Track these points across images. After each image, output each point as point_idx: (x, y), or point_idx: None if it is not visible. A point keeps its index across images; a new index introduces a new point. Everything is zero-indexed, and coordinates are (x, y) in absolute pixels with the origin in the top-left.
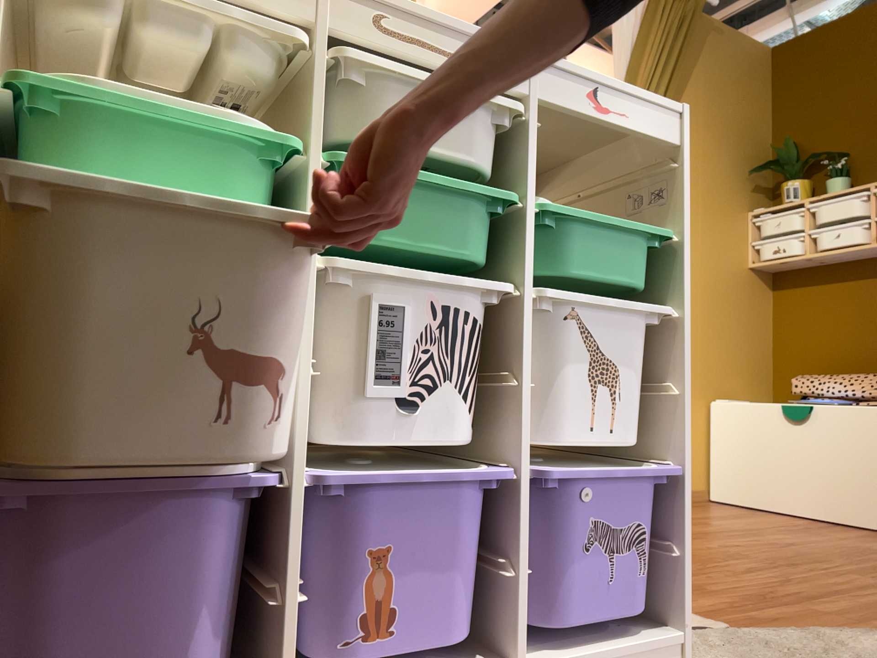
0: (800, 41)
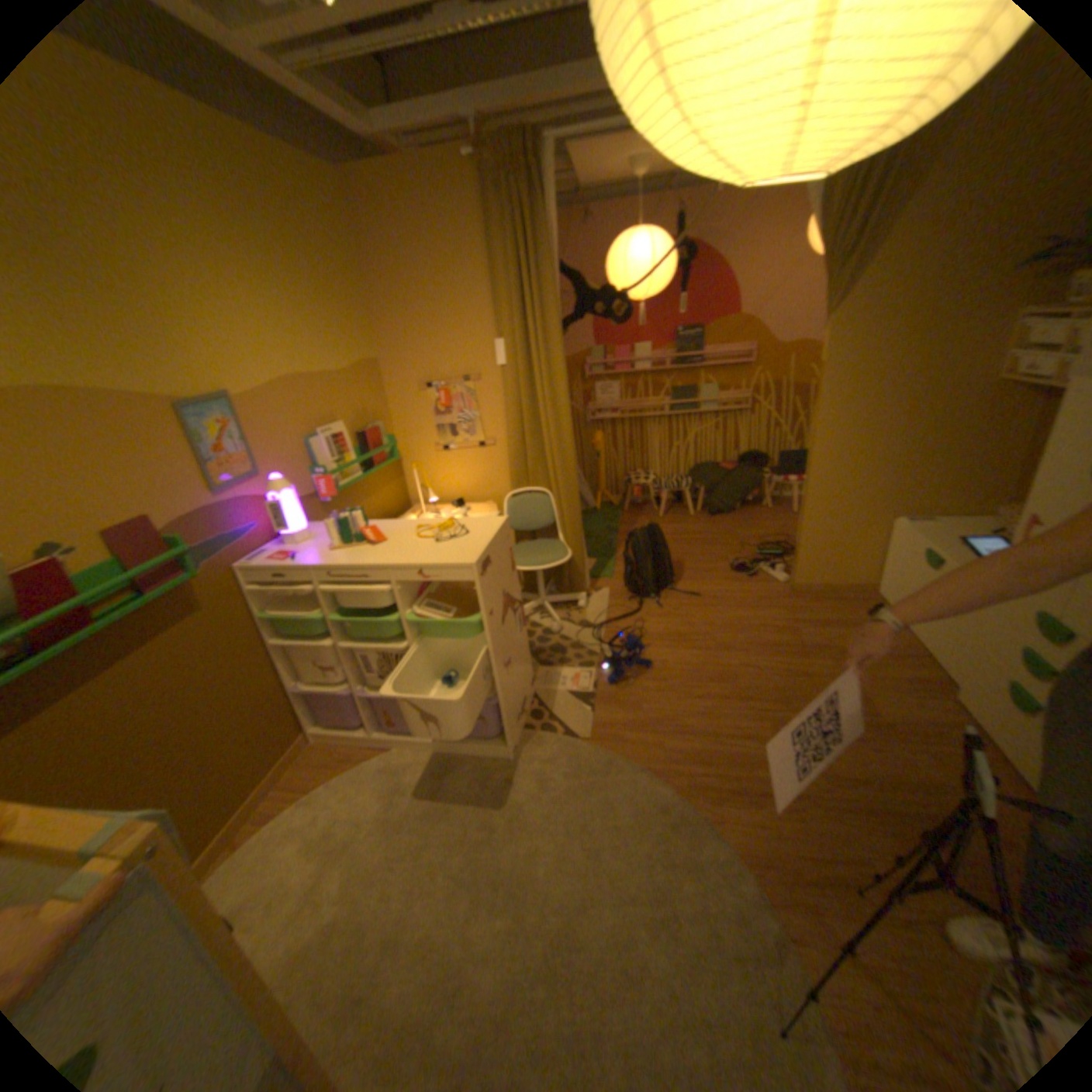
0: None
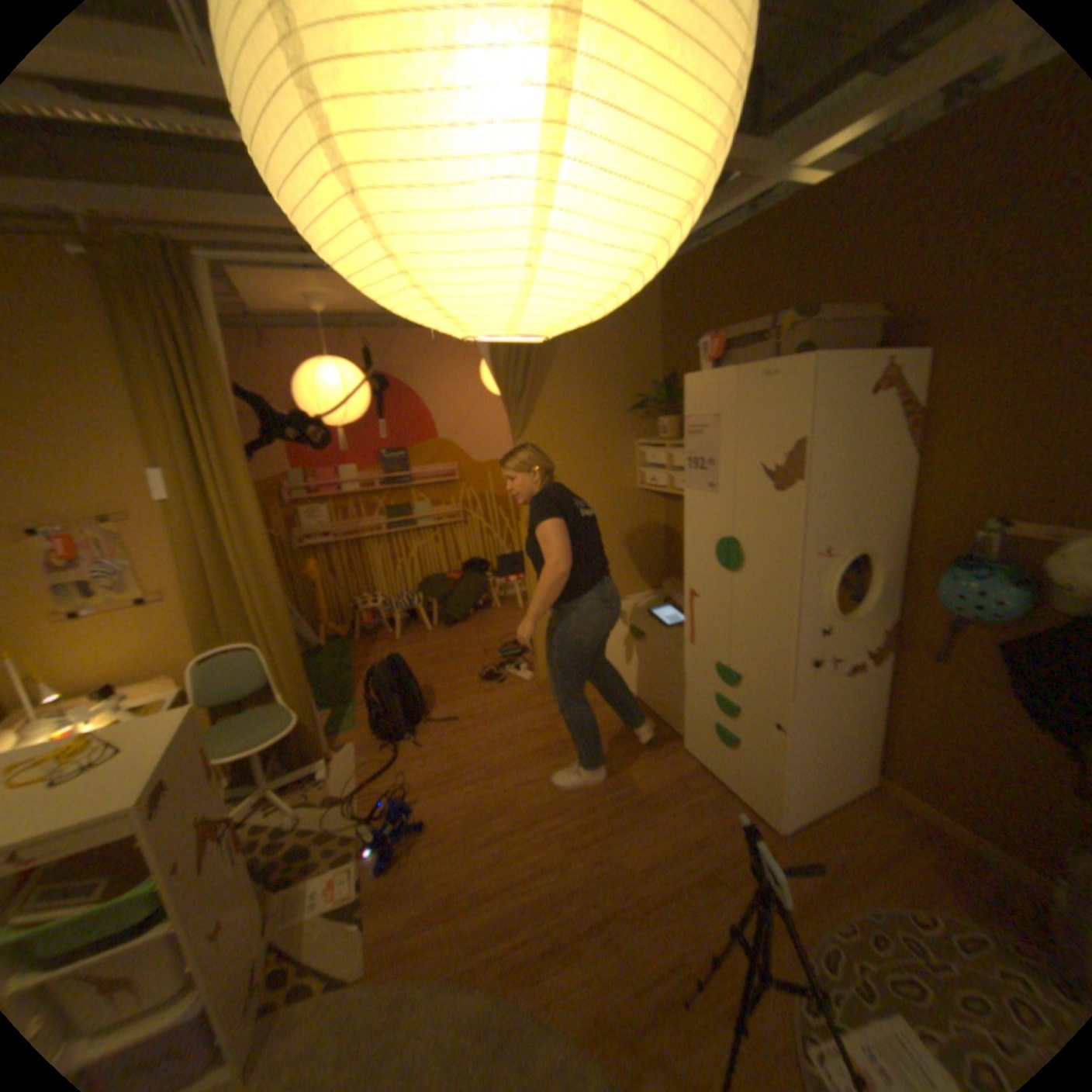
0: (684, 258)
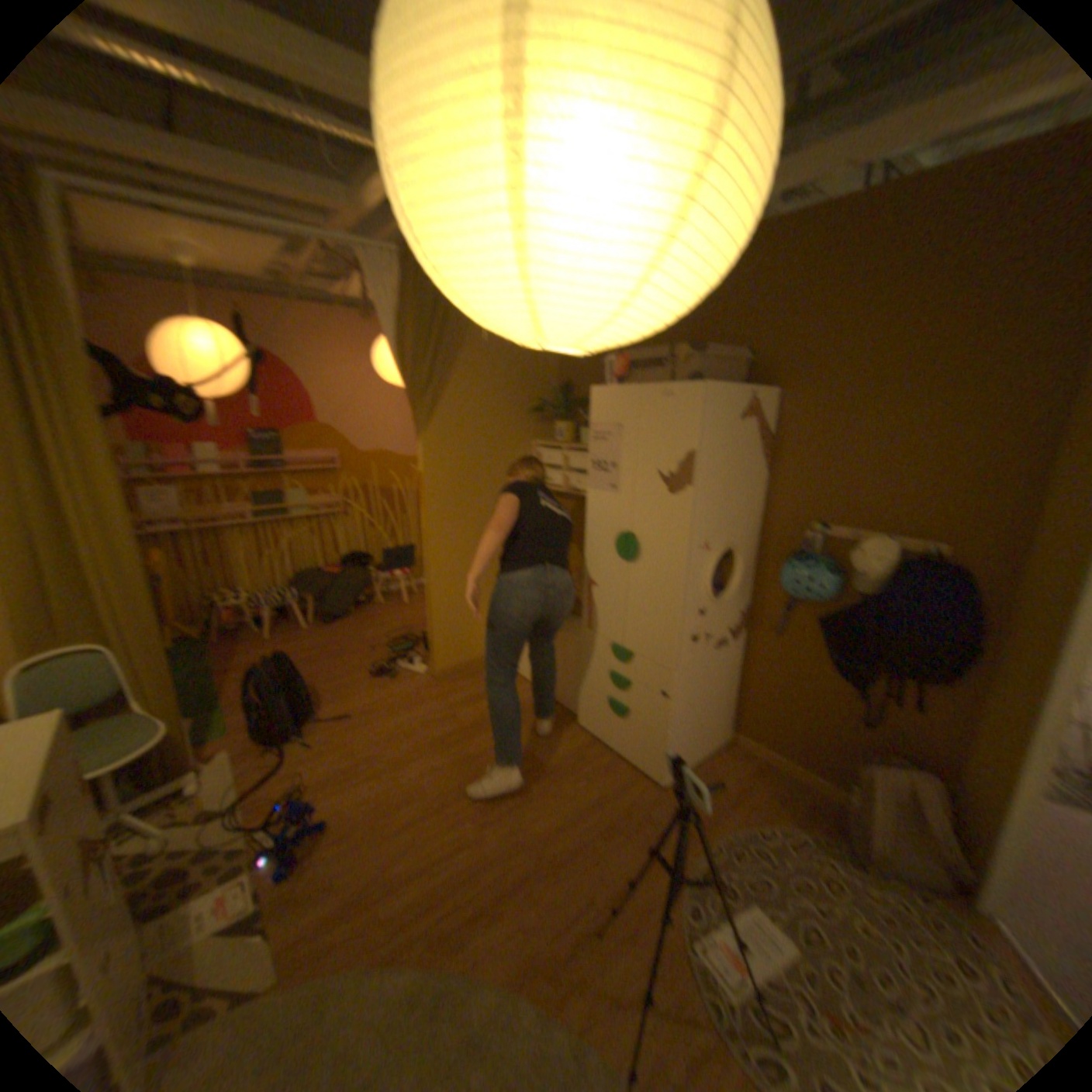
0: None
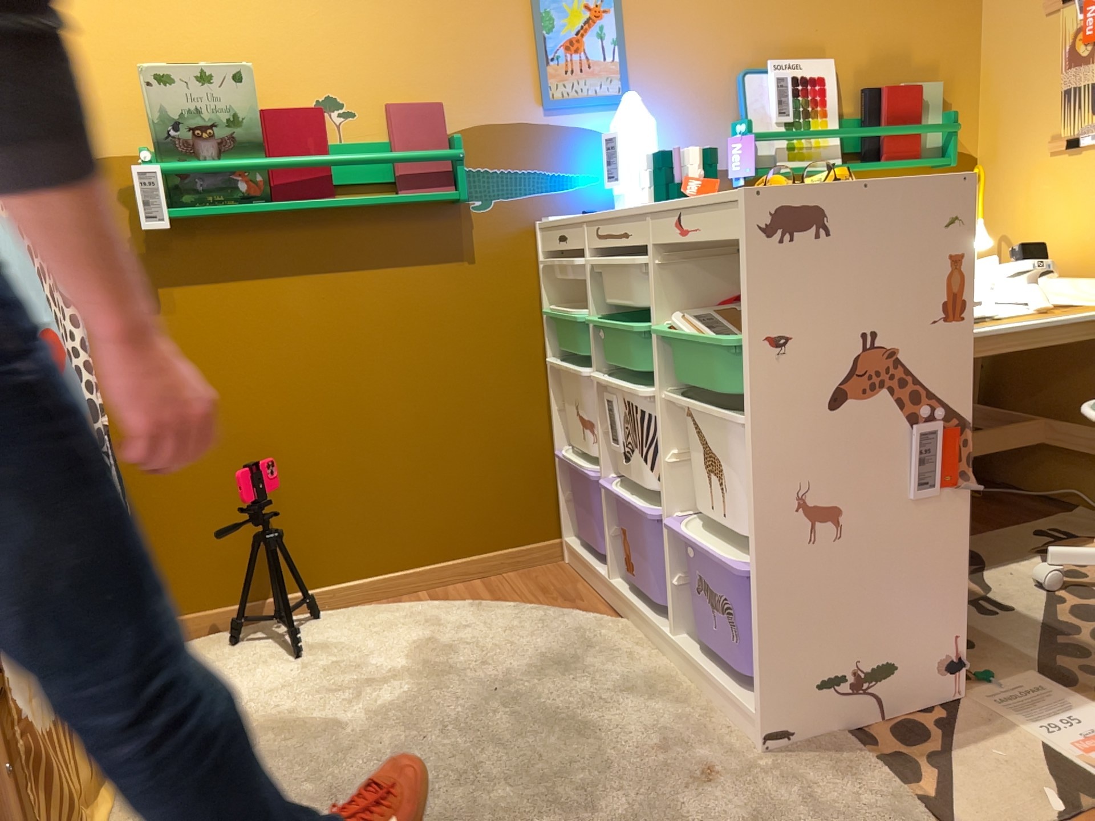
0: None
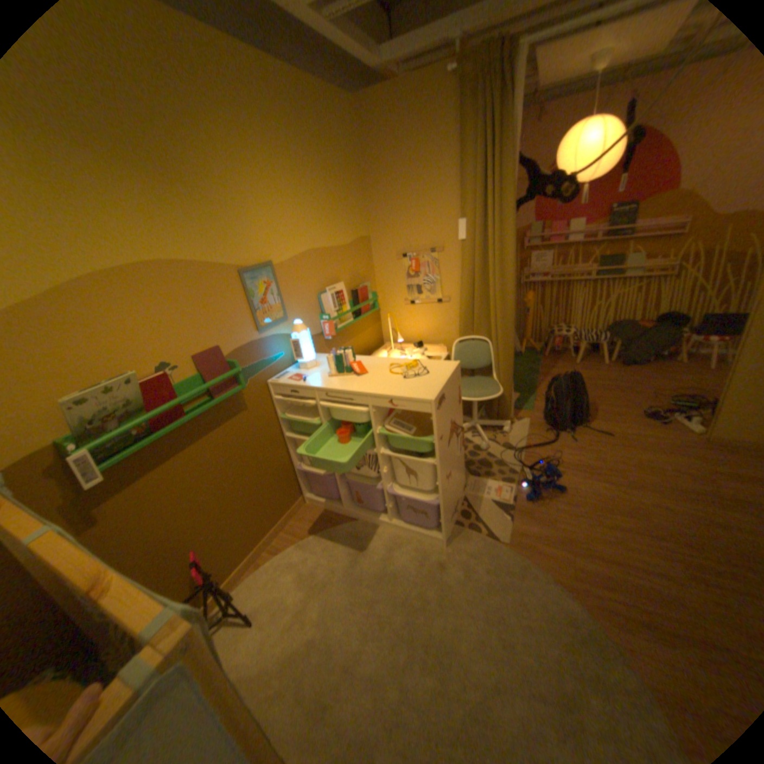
0: None
